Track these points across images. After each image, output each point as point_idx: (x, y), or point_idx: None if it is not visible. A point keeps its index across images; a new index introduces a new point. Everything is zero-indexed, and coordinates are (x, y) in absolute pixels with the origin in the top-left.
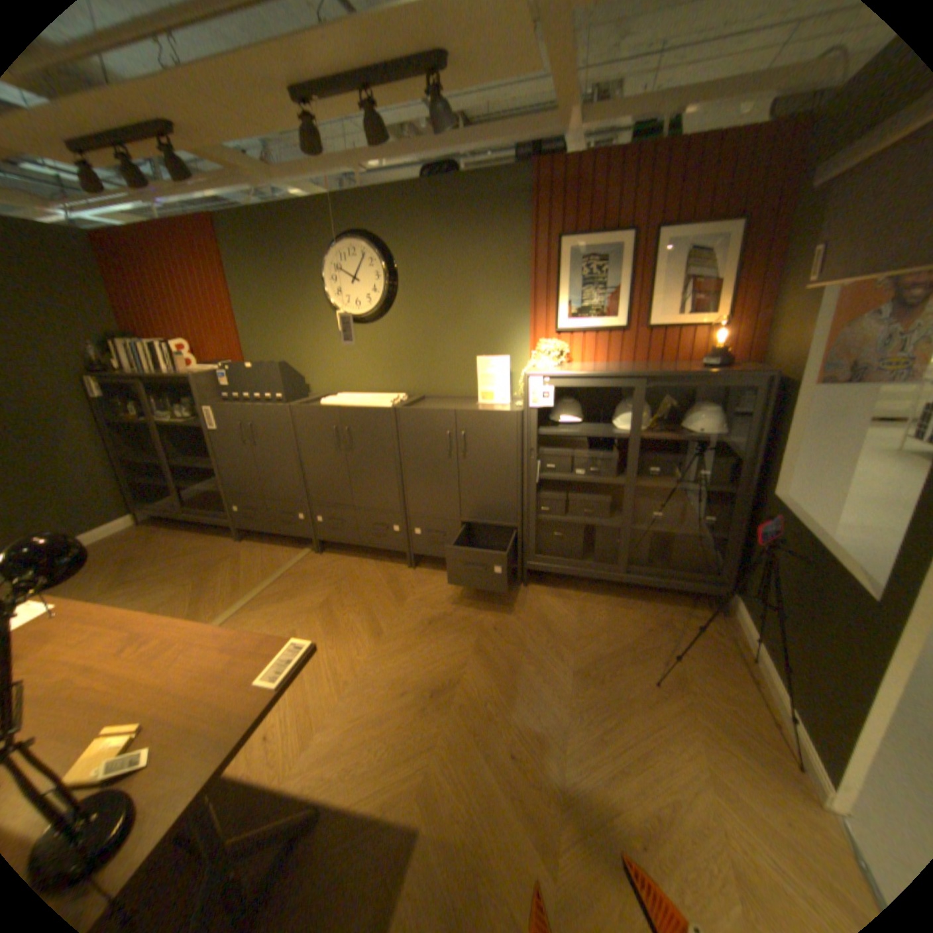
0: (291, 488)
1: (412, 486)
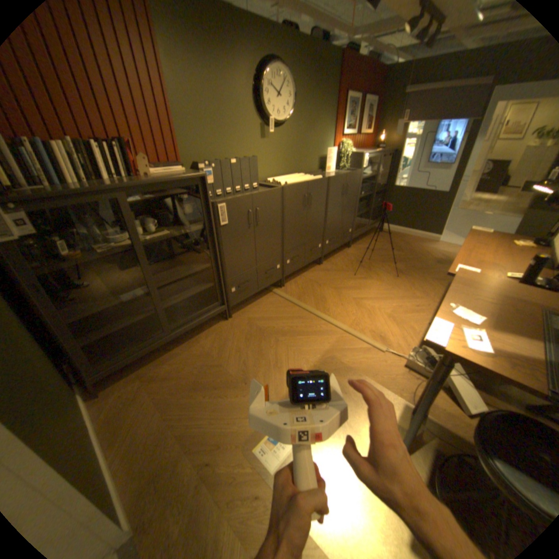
0: (275, 248)
1: (328, 218)
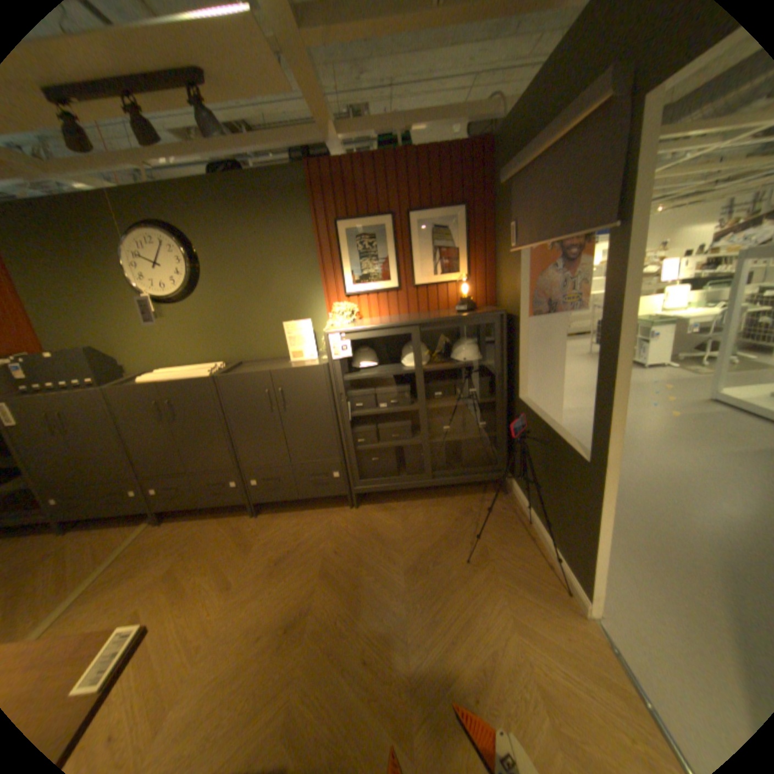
0: (114, 468)
1: (240, 444)
